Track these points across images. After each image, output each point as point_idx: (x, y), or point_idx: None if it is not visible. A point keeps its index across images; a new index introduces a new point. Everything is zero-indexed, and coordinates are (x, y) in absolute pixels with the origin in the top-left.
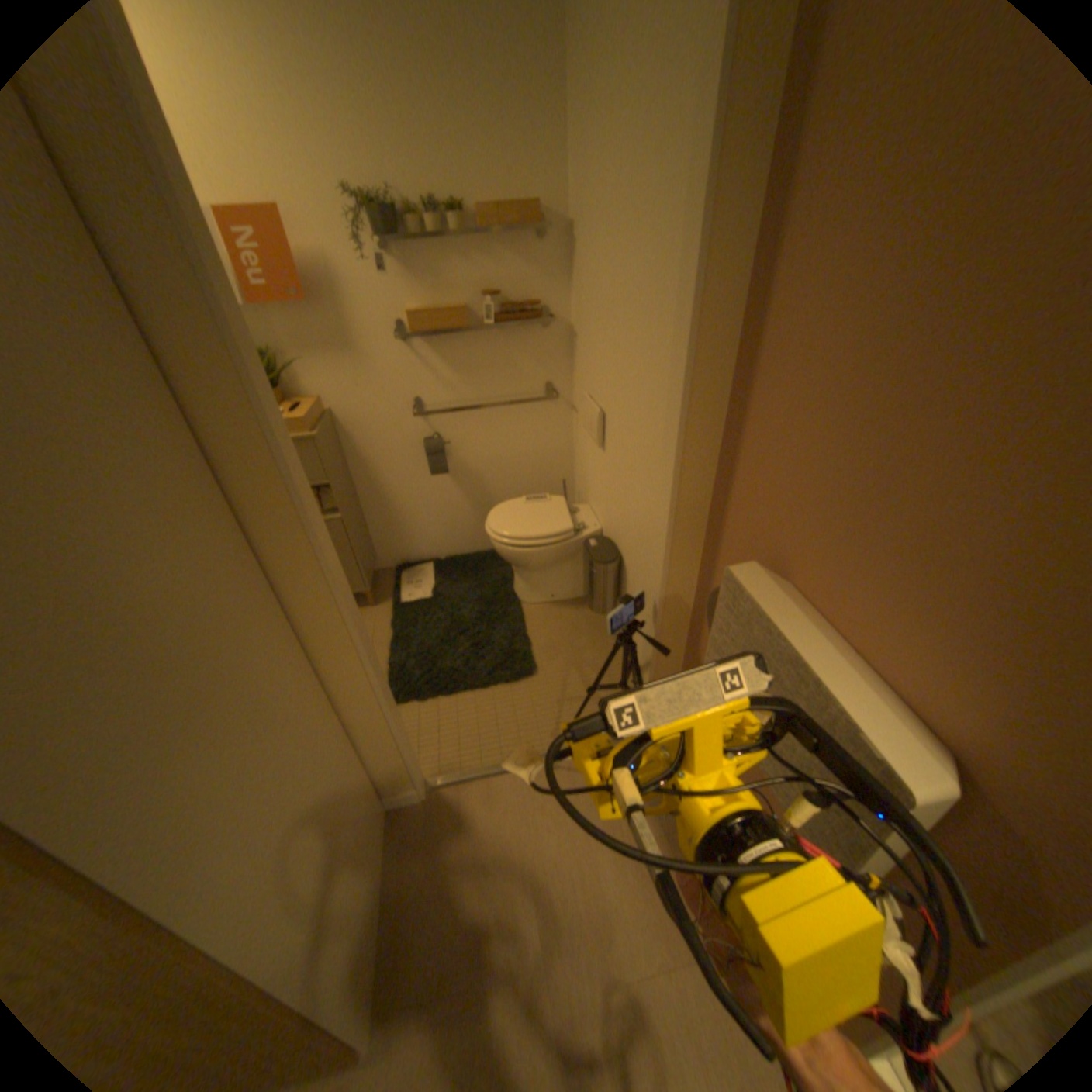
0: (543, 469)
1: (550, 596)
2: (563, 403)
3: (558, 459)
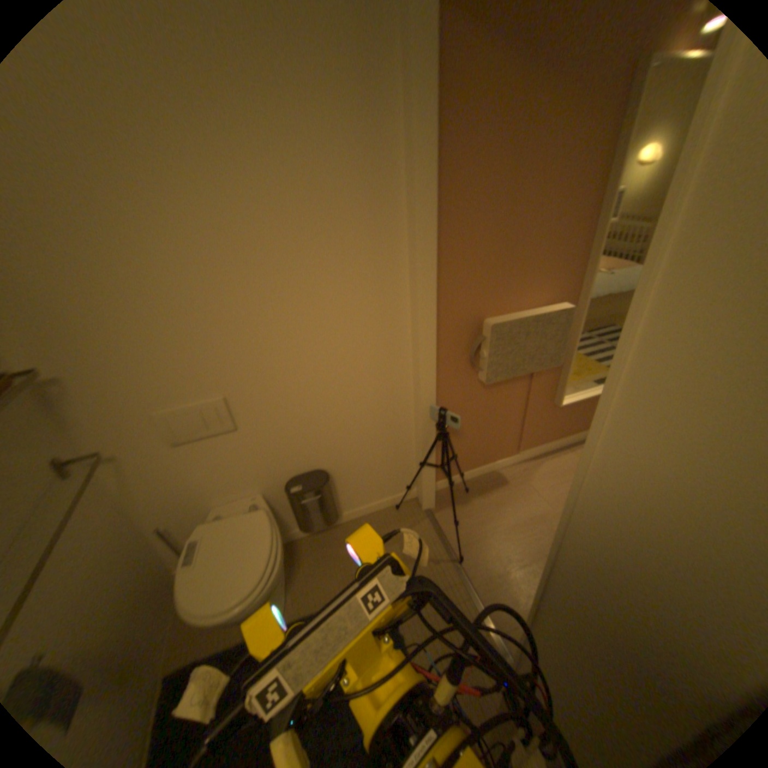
0: (117, 552)
1: (280, 587)
2: (80, 466)
3: (118, 525)
